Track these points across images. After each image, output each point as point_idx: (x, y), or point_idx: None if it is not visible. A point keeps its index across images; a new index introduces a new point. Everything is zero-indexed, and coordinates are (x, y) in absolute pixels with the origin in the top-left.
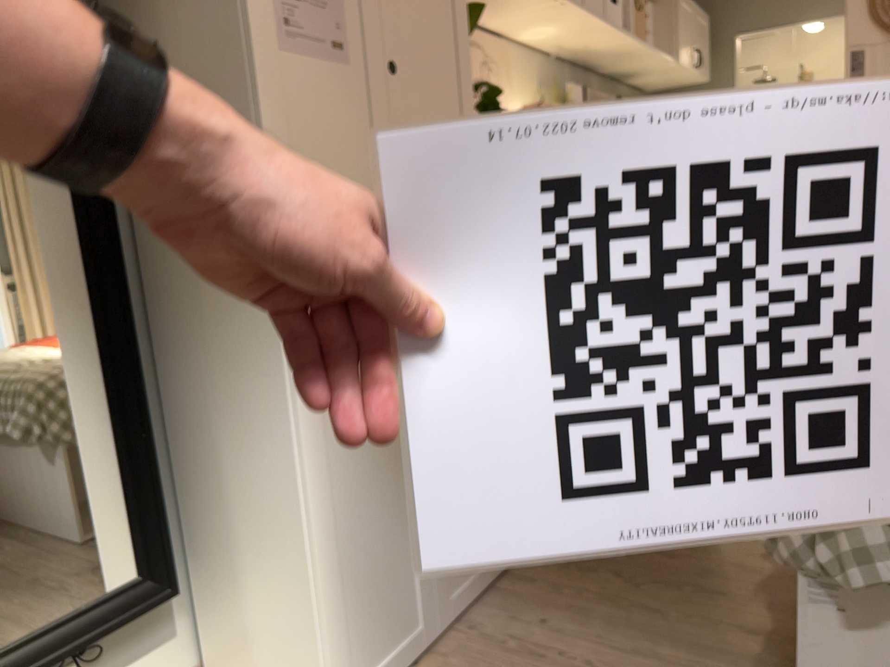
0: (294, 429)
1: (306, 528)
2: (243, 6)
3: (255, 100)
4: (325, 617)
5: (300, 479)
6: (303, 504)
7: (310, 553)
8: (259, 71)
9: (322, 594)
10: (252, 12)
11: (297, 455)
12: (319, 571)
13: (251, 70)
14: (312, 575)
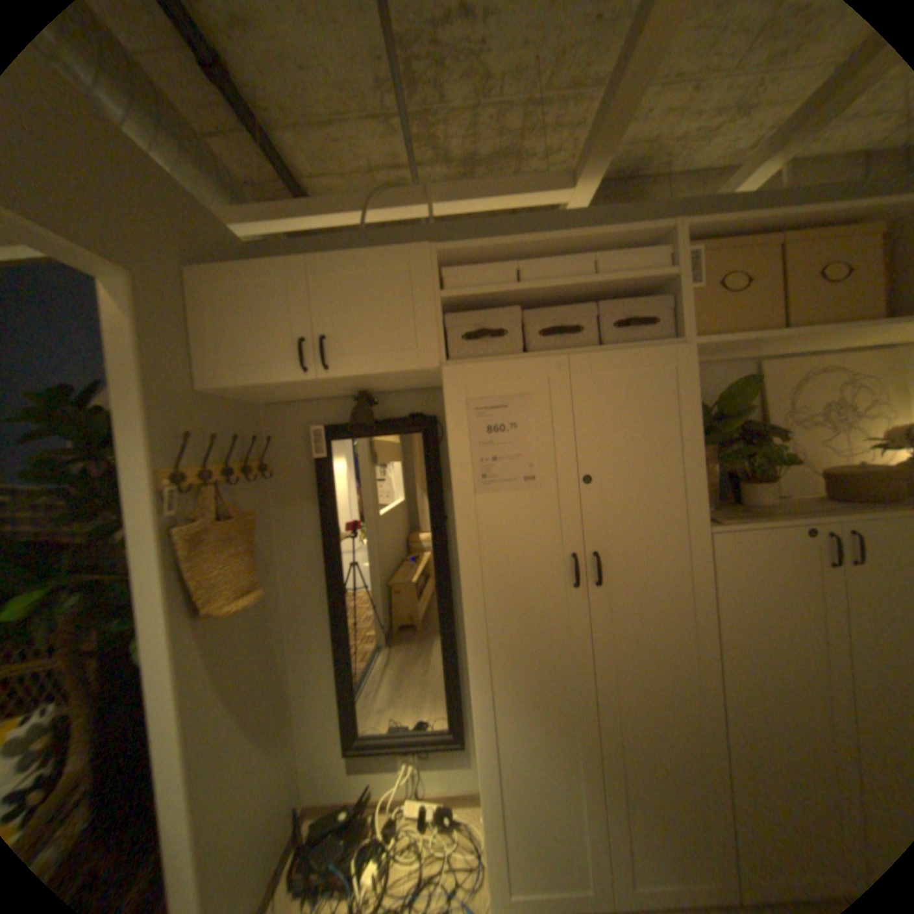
0: (475, 713)
1: (480, 773)
2: (453, 479)
3: (458, 528)
4: (492, 833)
5: (477, 743)
6: (479, 758)
7: (482, 789)
8: (463, 511)
9: (491, 818)
10: (460, 480)
11: (476, 728)
12: (490, 803)
13: (457, 512)
14: (483, 803)
